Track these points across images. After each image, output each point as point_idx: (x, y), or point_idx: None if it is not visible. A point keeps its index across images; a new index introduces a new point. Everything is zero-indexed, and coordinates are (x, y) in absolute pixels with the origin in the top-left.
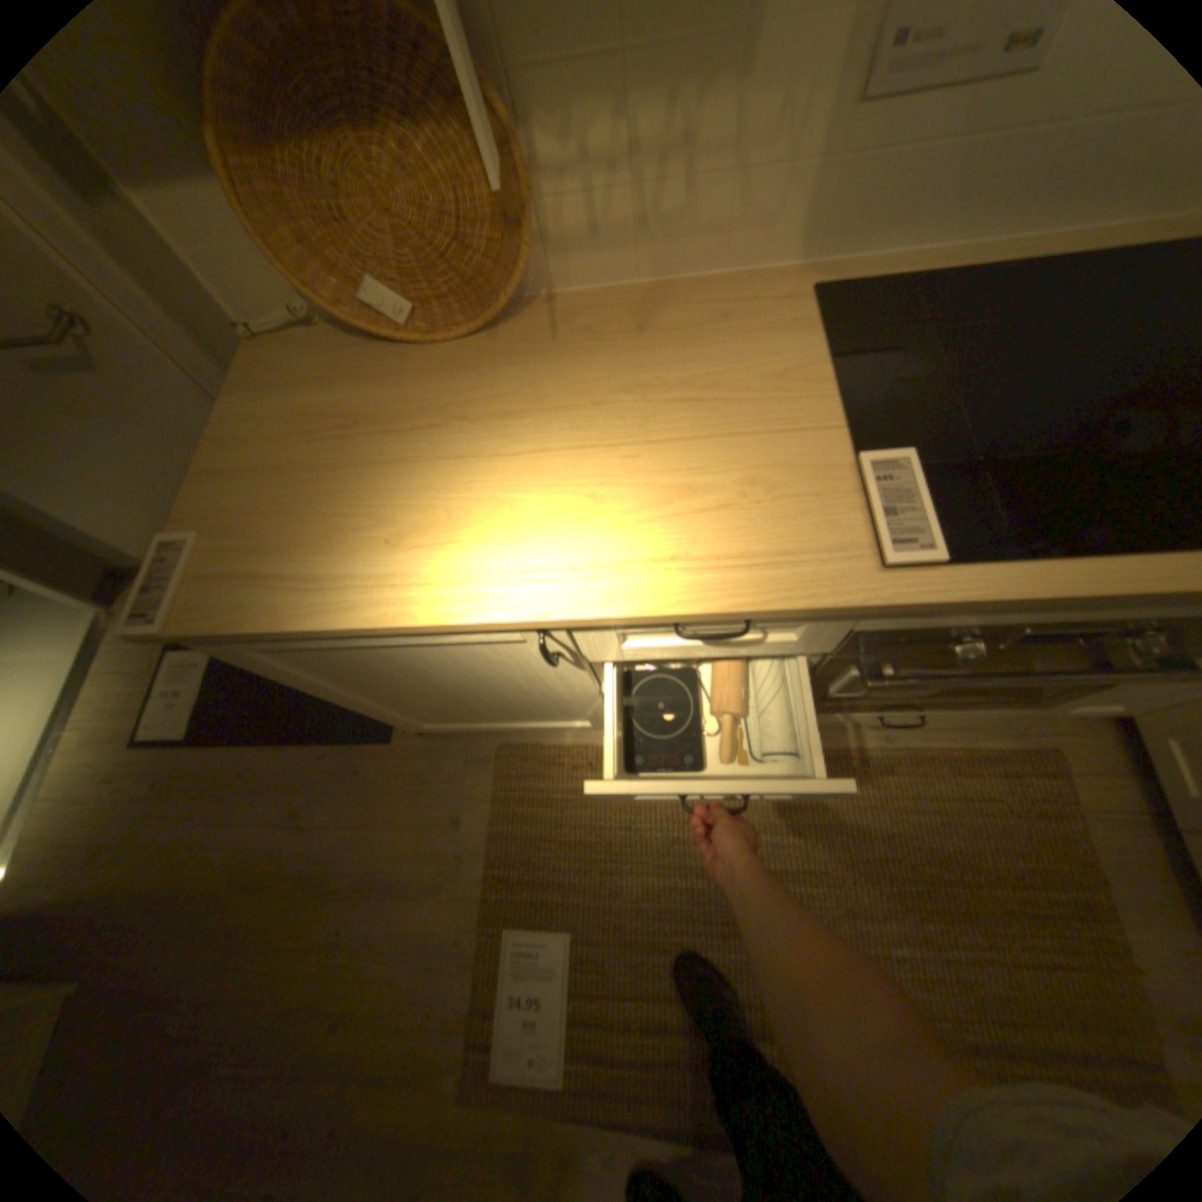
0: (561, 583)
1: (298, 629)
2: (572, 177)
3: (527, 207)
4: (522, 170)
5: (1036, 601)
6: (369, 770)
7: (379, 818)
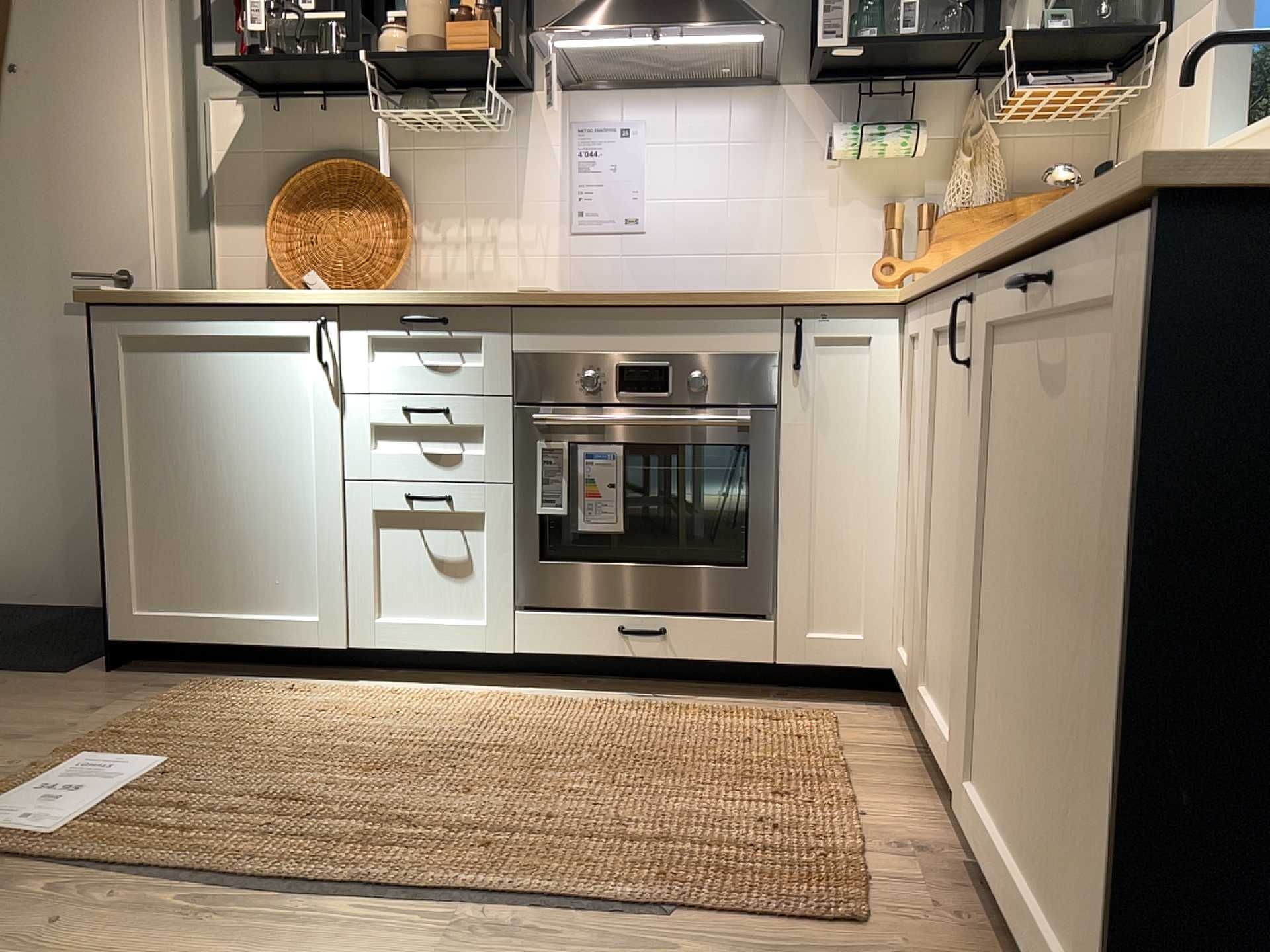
0: (344, 293)
1: (183, 293)
2: (434, 250)
3: (405, 245)
4: (407, 230)
5: (585, 300)
6: (22, 685)
7: (2, 706)
